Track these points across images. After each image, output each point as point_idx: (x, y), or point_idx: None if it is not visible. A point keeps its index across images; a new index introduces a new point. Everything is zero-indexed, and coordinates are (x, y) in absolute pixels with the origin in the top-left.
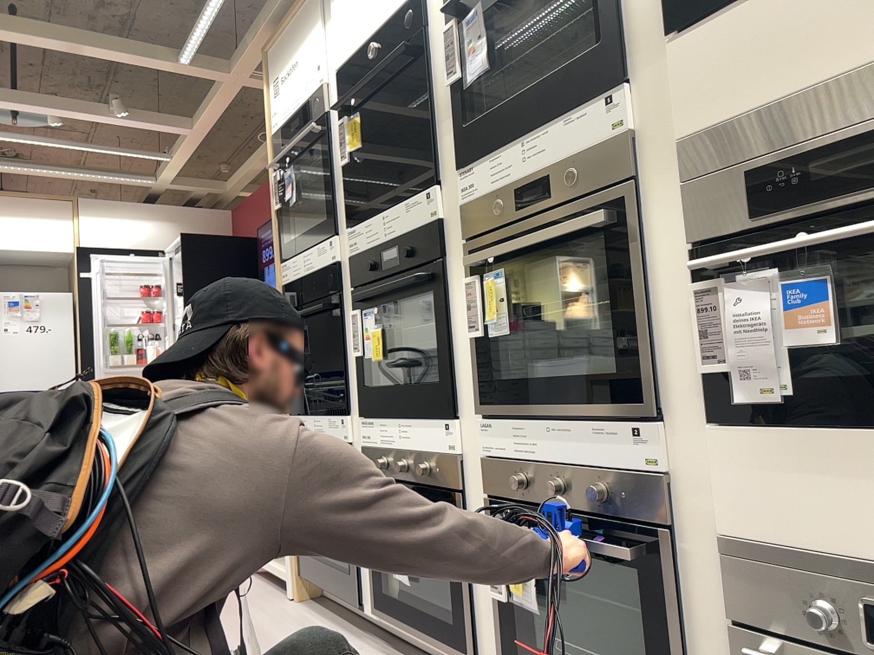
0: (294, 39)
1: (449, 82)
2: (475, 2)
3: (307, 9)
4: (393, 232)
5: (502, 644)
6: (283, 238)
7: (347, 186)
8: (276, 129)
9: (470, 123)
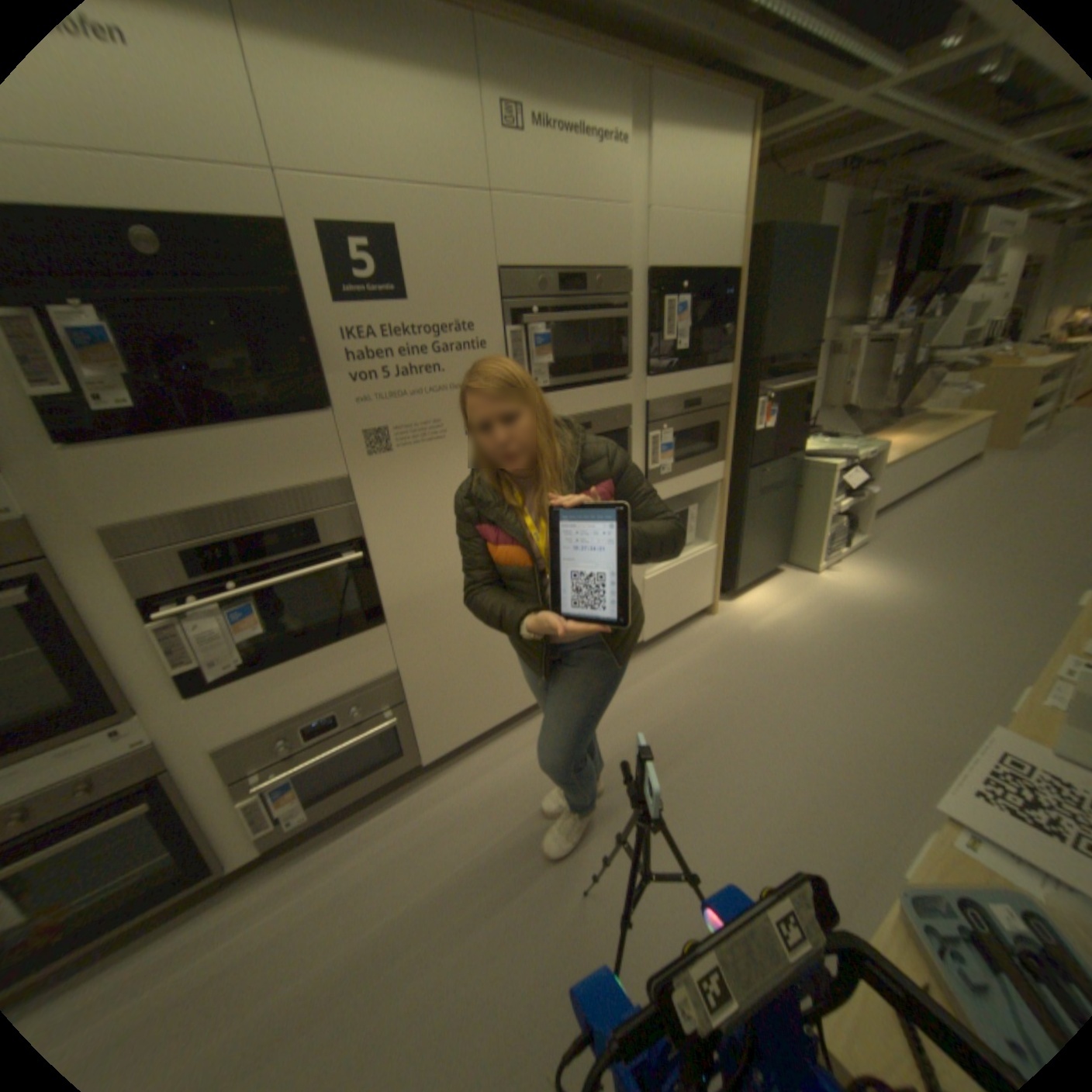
0: None
1: None
2: None
3: None
4: None
5: None
6: None
7: None
8: None
9: None
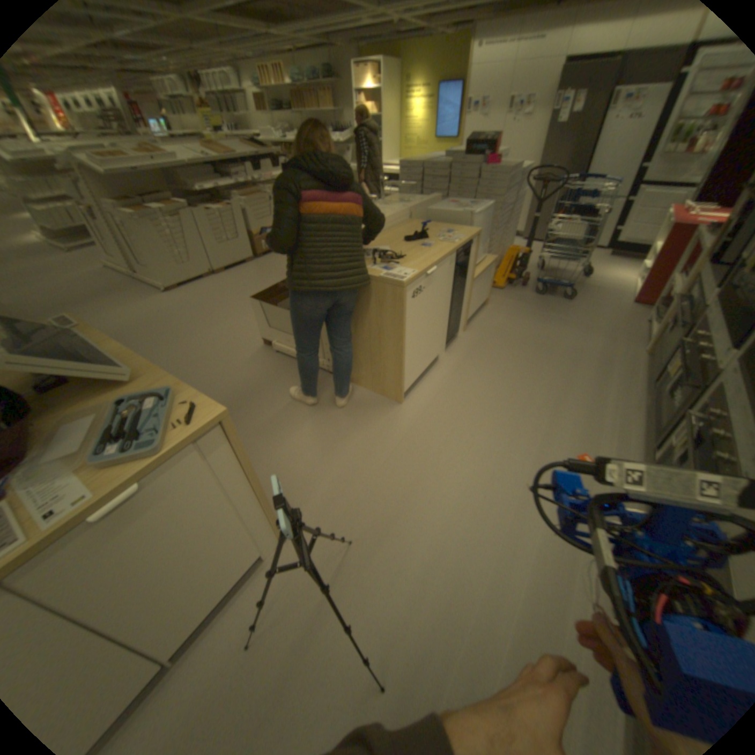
0: None
1: None
2: None
3: None
4: None
5: (668, 457)
6: None
7: None
8: None
9: None
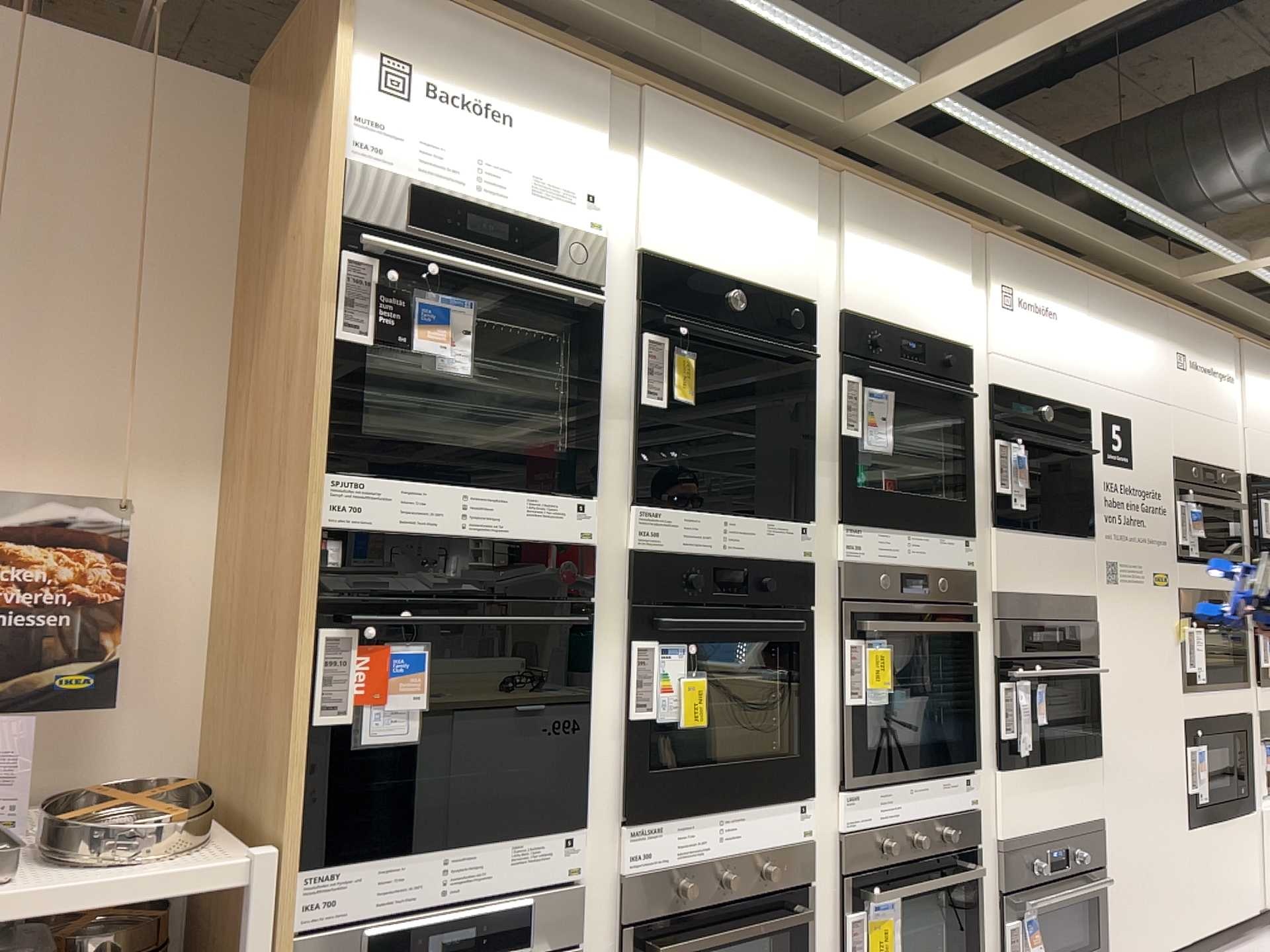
0: (512, 71)
1: (842, 430)
2: (881, 383)
3: (575, 74)
4: (744, 551)
5: None
6: (359, 418)
7: (639, 435)
8: (383, 166)
9: (858, 485)
